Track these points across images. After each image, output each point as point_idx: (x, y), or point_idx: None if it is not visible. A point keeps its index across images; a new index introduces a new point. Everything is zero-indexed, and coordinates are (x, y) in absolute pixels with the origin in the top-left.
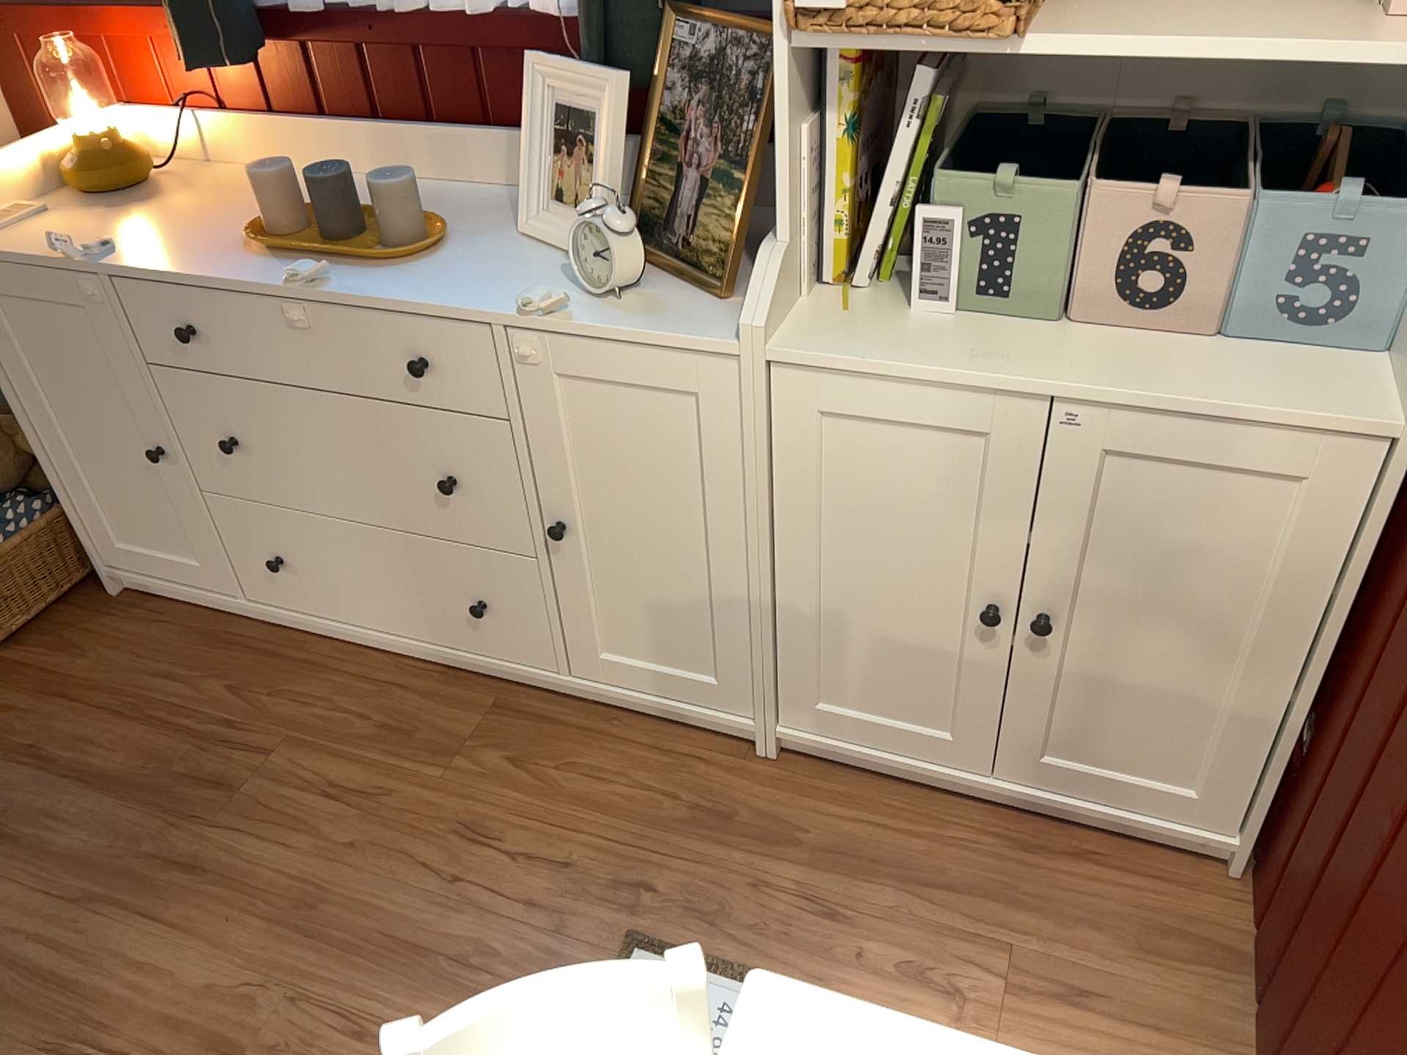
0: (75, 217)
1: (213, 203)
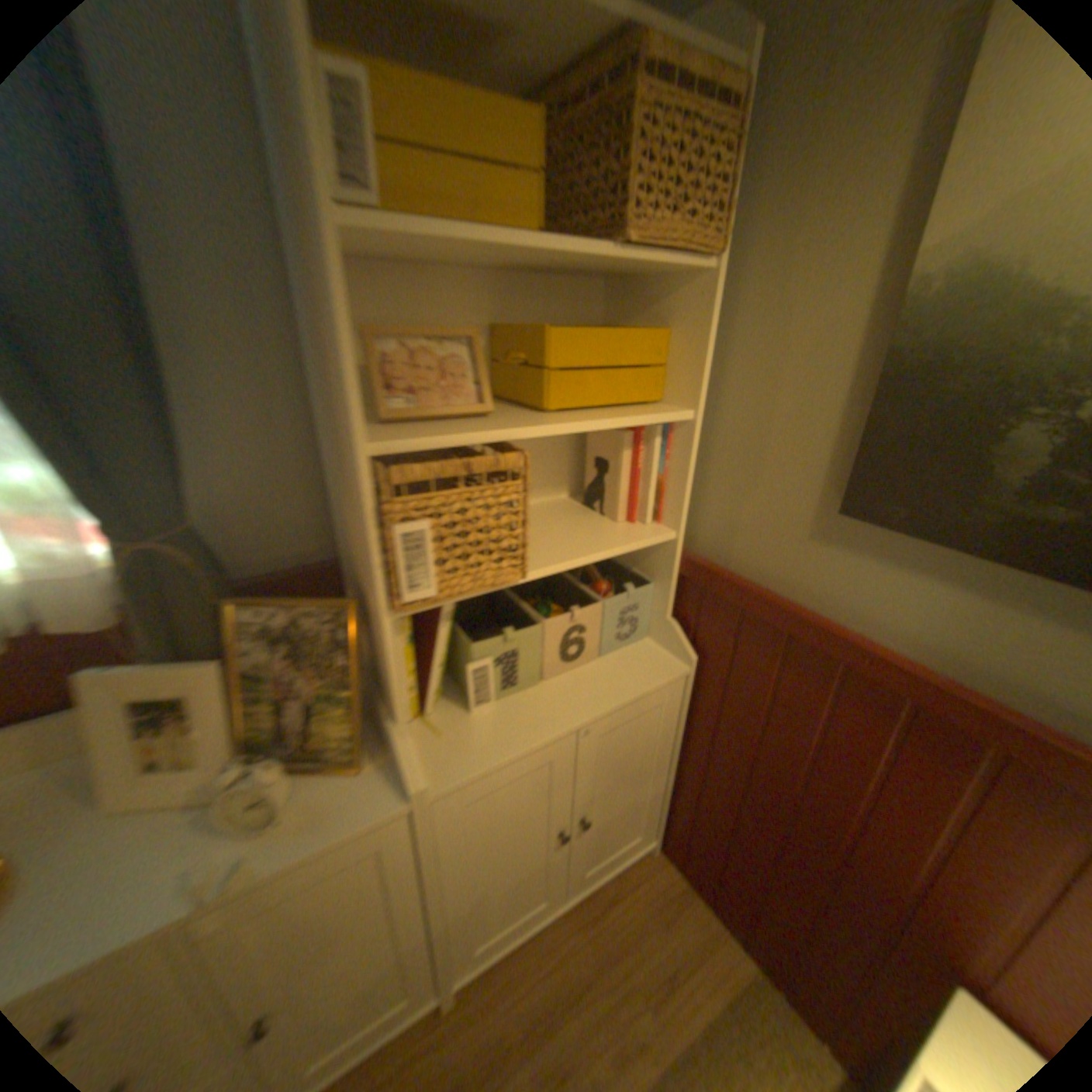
0: None
1: None
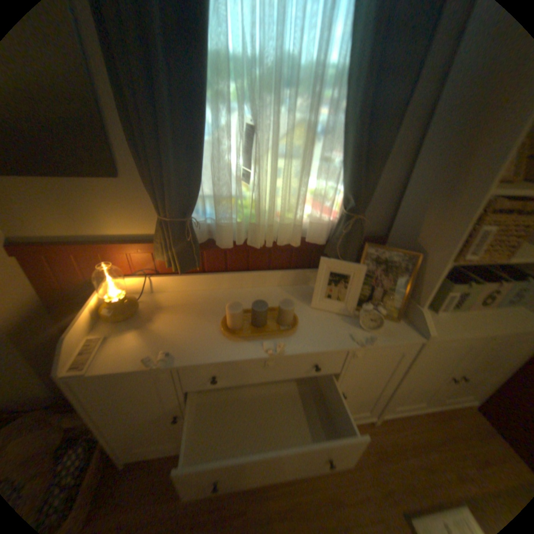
0: (123, 339)
1: (180, 315)
